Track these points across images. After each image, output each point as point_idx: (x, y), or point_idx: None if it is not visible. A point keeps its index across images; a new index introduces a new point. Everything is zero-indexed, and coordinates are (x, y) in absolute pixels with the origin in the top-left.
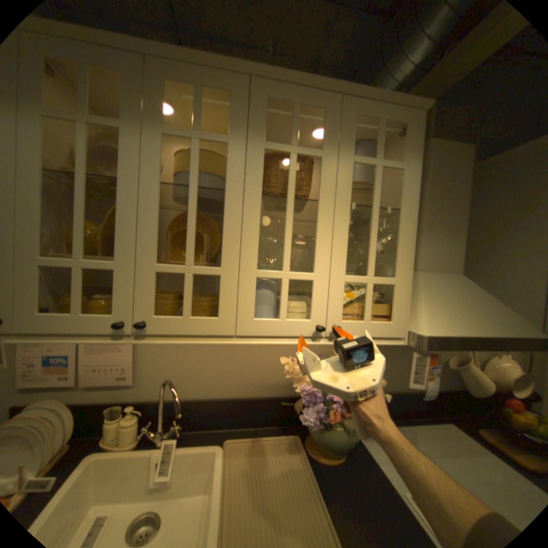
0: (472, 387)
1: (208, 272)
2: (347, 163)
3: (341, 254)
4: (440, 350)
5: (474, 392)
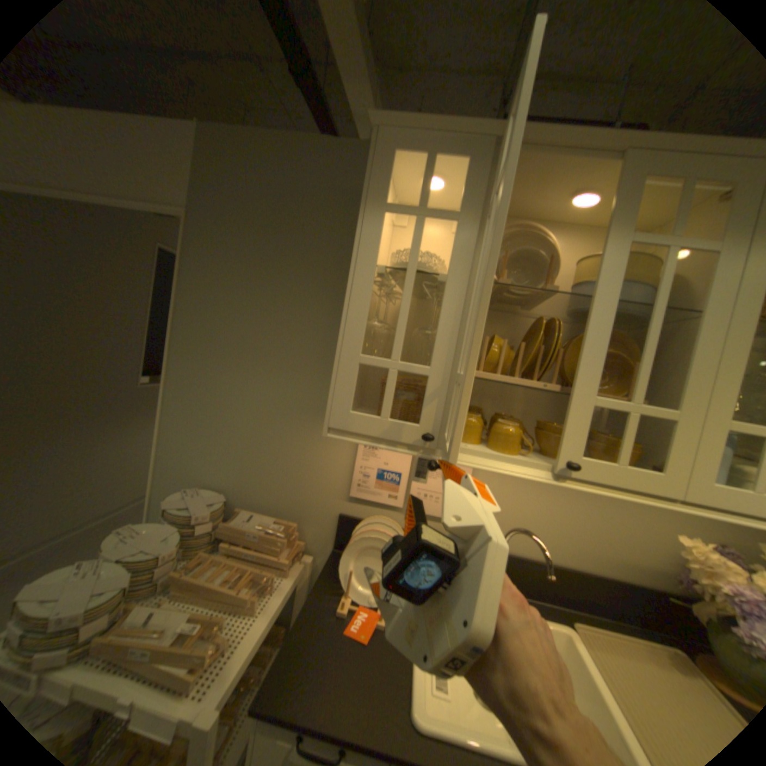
0: None
1: (662, 415)
2: None
3: None
4: None
5: None
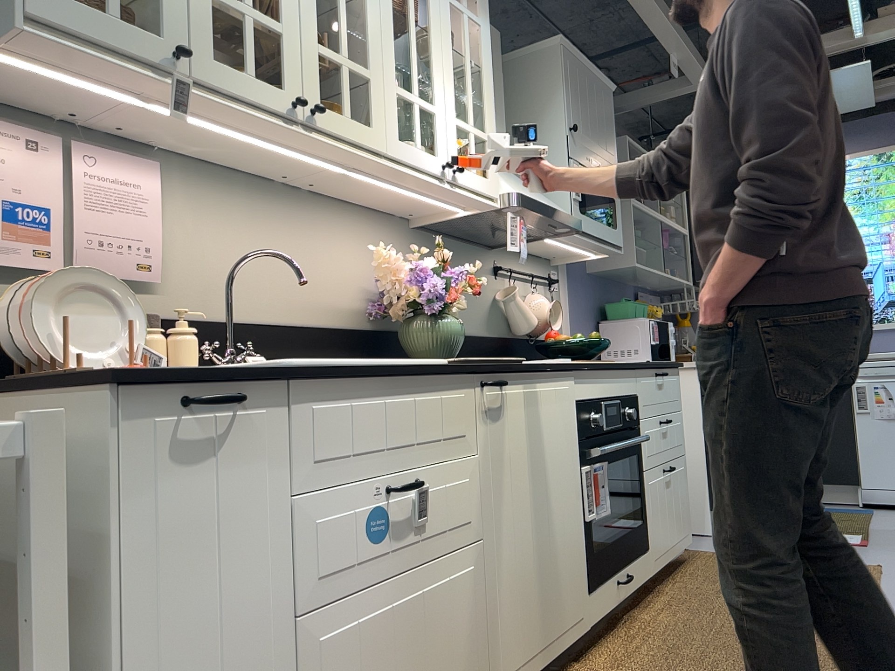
0: (522, 322)
1: (360, 73)
2: (446, 3)
3: (451, 95)
4: (524, 212)
5: (519, 339)
